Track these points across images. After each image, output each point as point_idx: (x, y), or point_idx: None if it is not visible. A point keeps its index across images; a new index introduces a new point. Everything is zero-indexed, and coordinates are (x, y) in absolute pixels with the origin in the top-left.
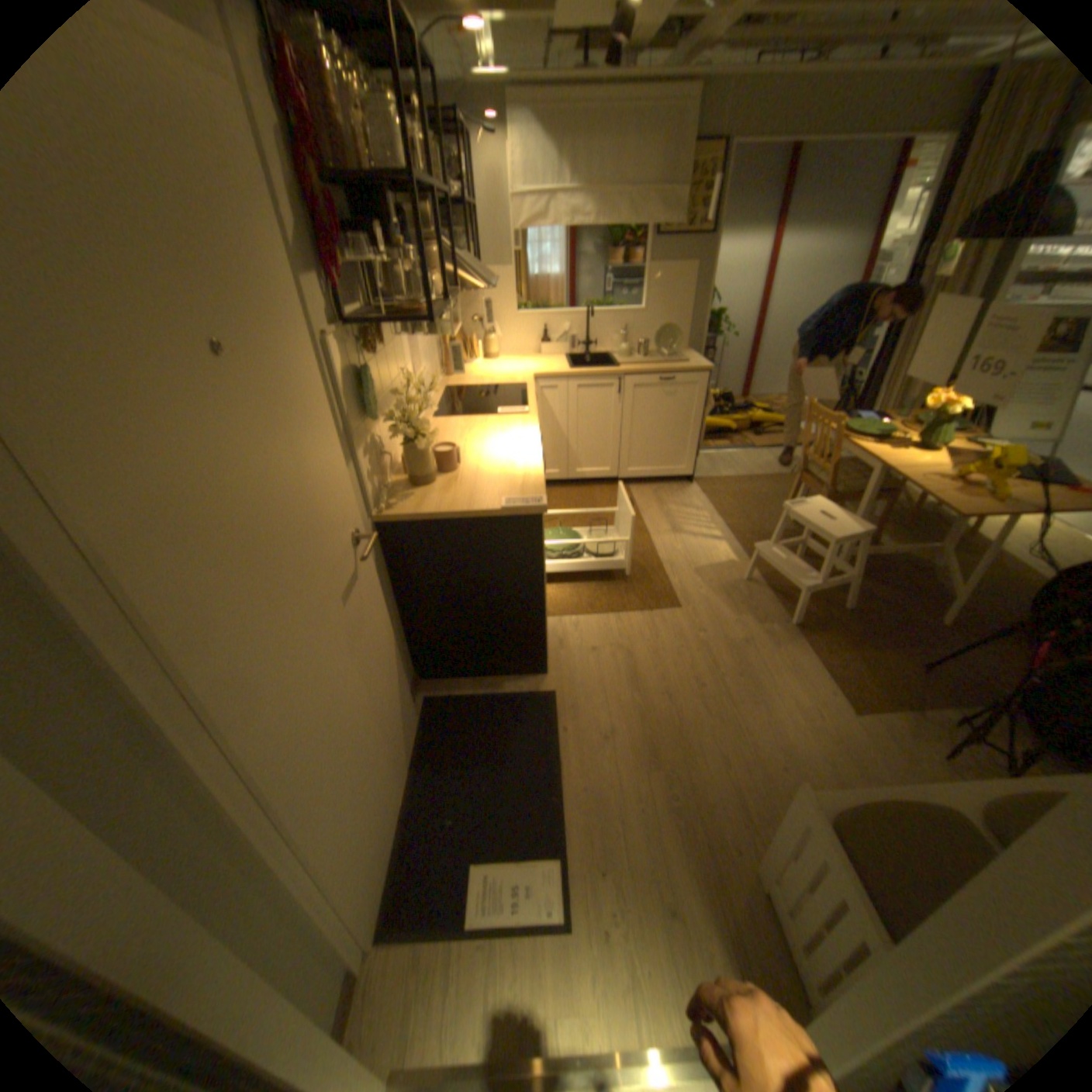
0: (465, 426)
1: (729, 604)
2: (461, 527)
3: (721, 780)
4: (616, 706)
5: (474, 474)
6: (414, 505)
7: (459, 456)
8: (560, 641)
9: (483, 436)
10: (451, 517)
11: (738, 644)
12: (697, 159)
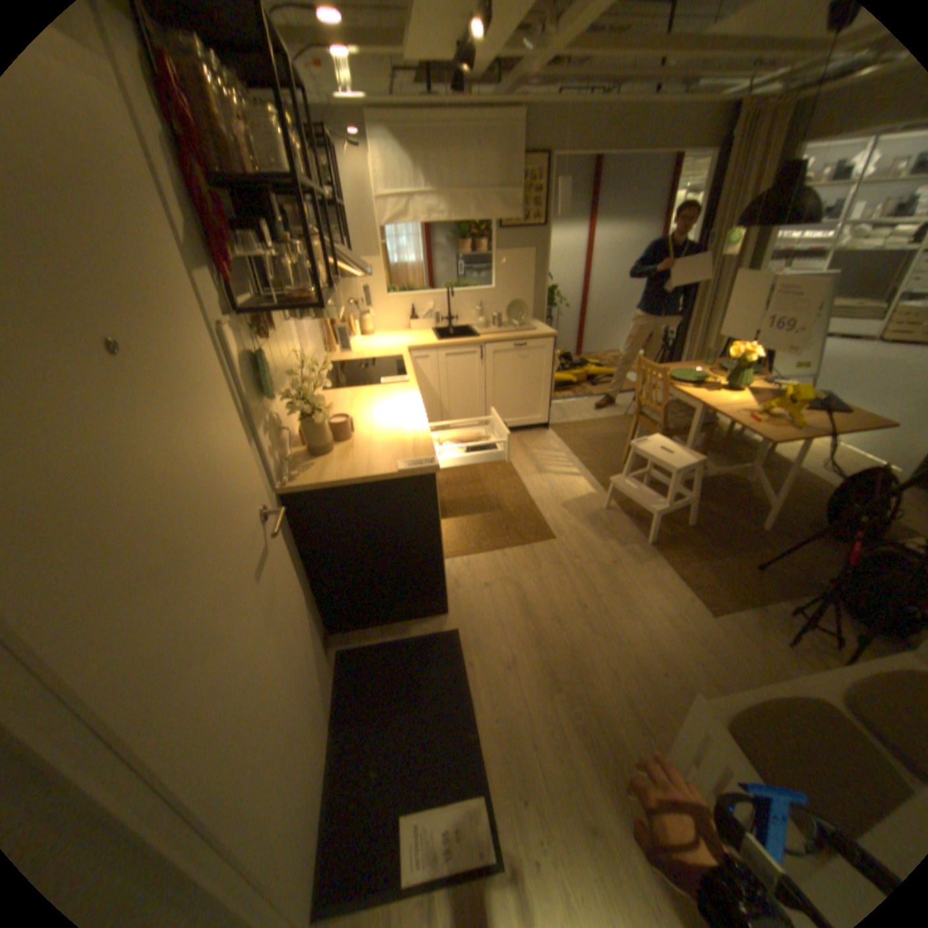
0: (353, 398)
1: (594, 532)
2: (361, 492)
3: (614, 694)
4: (513, 638)
5: (368, 442)
6: (315, 476)
7: (351, 426)
8: (456, 582)
9: (371, 406)
10: (352, 484)
11: (607, 567)
12: (525, 169)
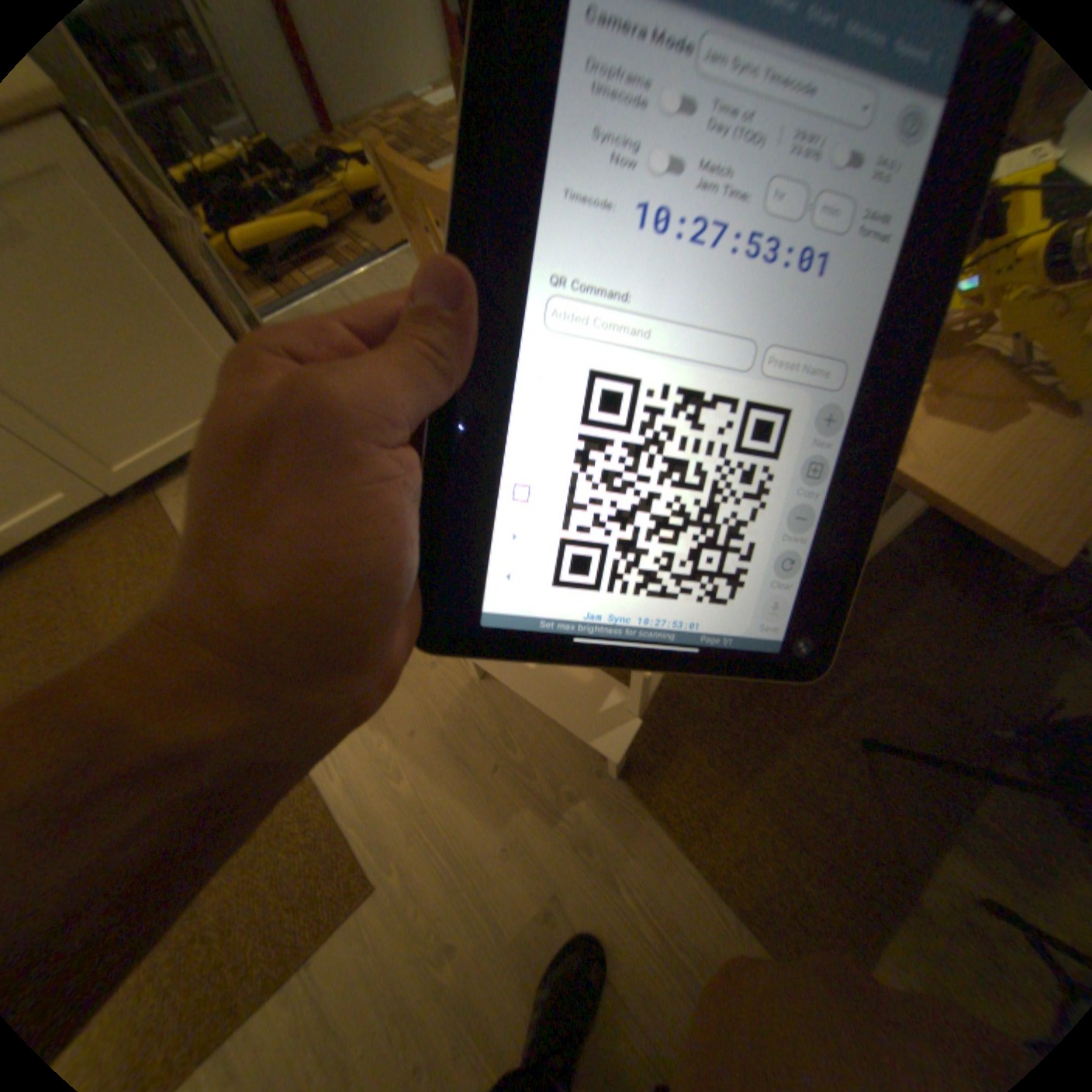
0: None
1: (471, 799)
2: None
3: None
4: None
5: None
6: None
7: None
8: None
9: None
10: None
11: (533, 950)
12: None
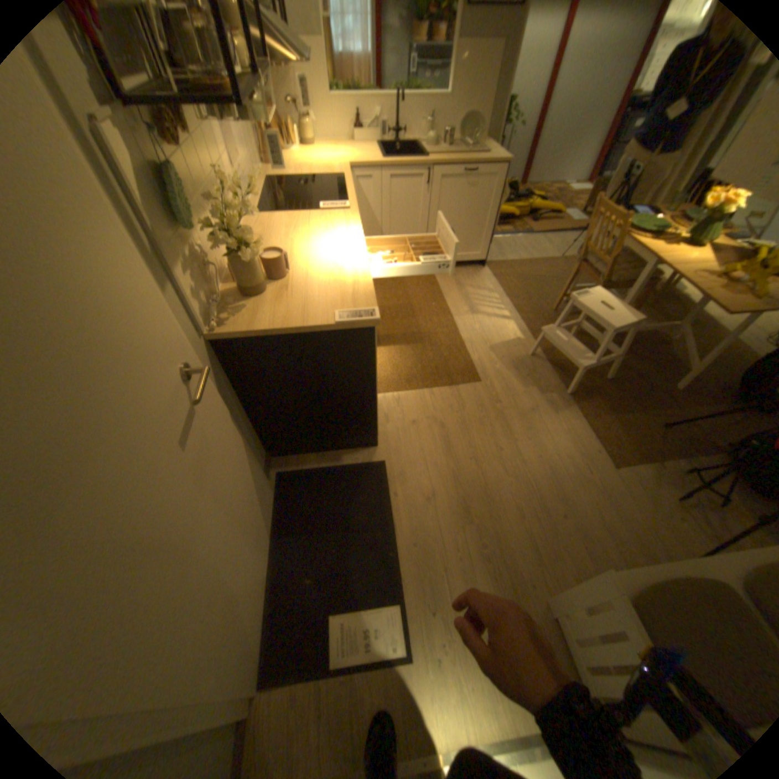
0: (289, 224)
1: (518, 377)
2: (296, 341)
3: (519, 529)
4: (435, 472)
5: (304, 281)
6: (247, 321)
7: (287, 260)
8: (386, 417)
9: (308, 235)
10: (286, 333)
11: (526, 413)
12: None
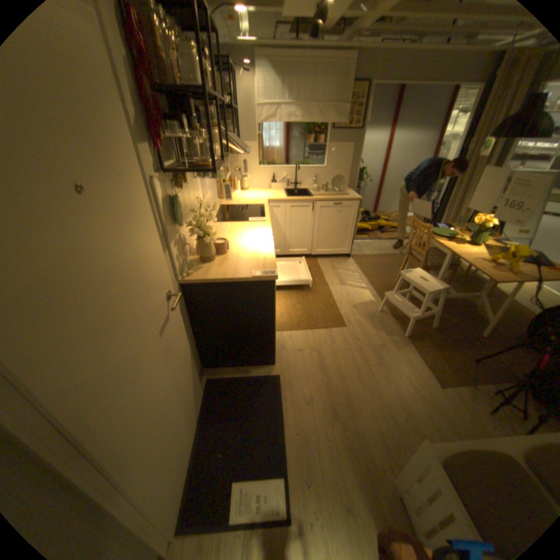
0: (231, 228)
1: (371, 325)
2: (229, 287)
3: (372, 427)
4: (313, 384)
5: (236, 256)
6: (202, 274)
7: (228, 245)
8: (282, 346)
9: (241, 234)
10: (223, 281)
11: (377, 348)
12: (353, 90)
